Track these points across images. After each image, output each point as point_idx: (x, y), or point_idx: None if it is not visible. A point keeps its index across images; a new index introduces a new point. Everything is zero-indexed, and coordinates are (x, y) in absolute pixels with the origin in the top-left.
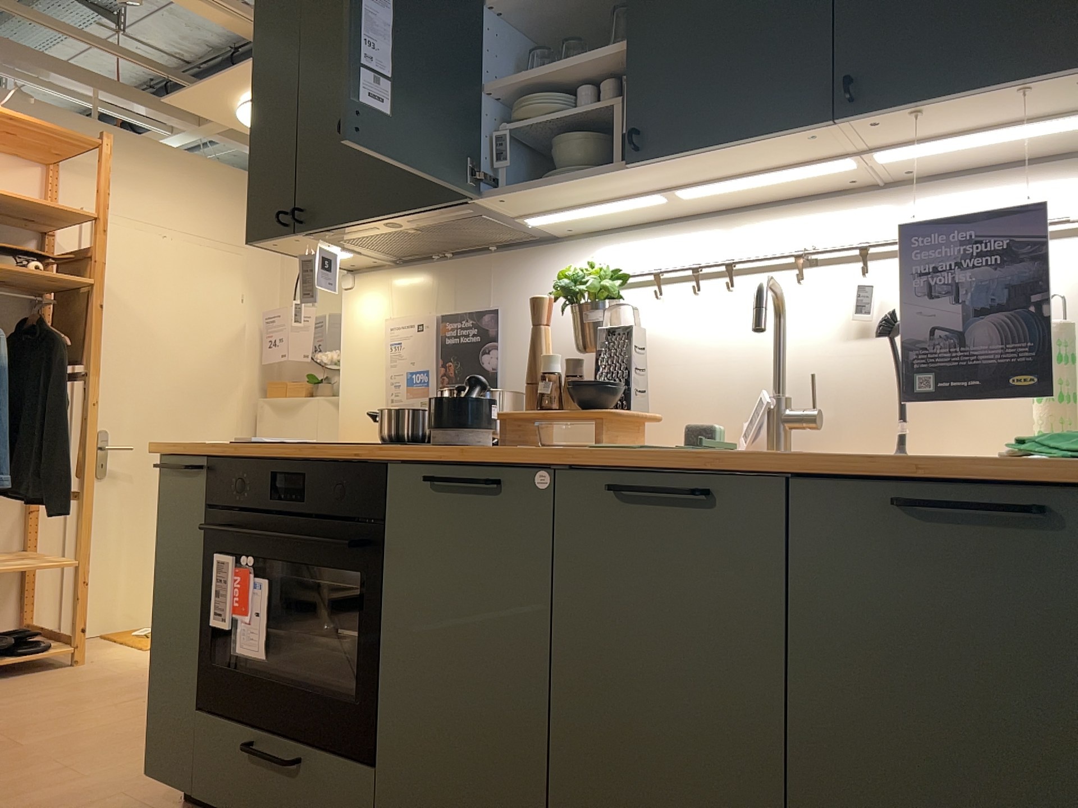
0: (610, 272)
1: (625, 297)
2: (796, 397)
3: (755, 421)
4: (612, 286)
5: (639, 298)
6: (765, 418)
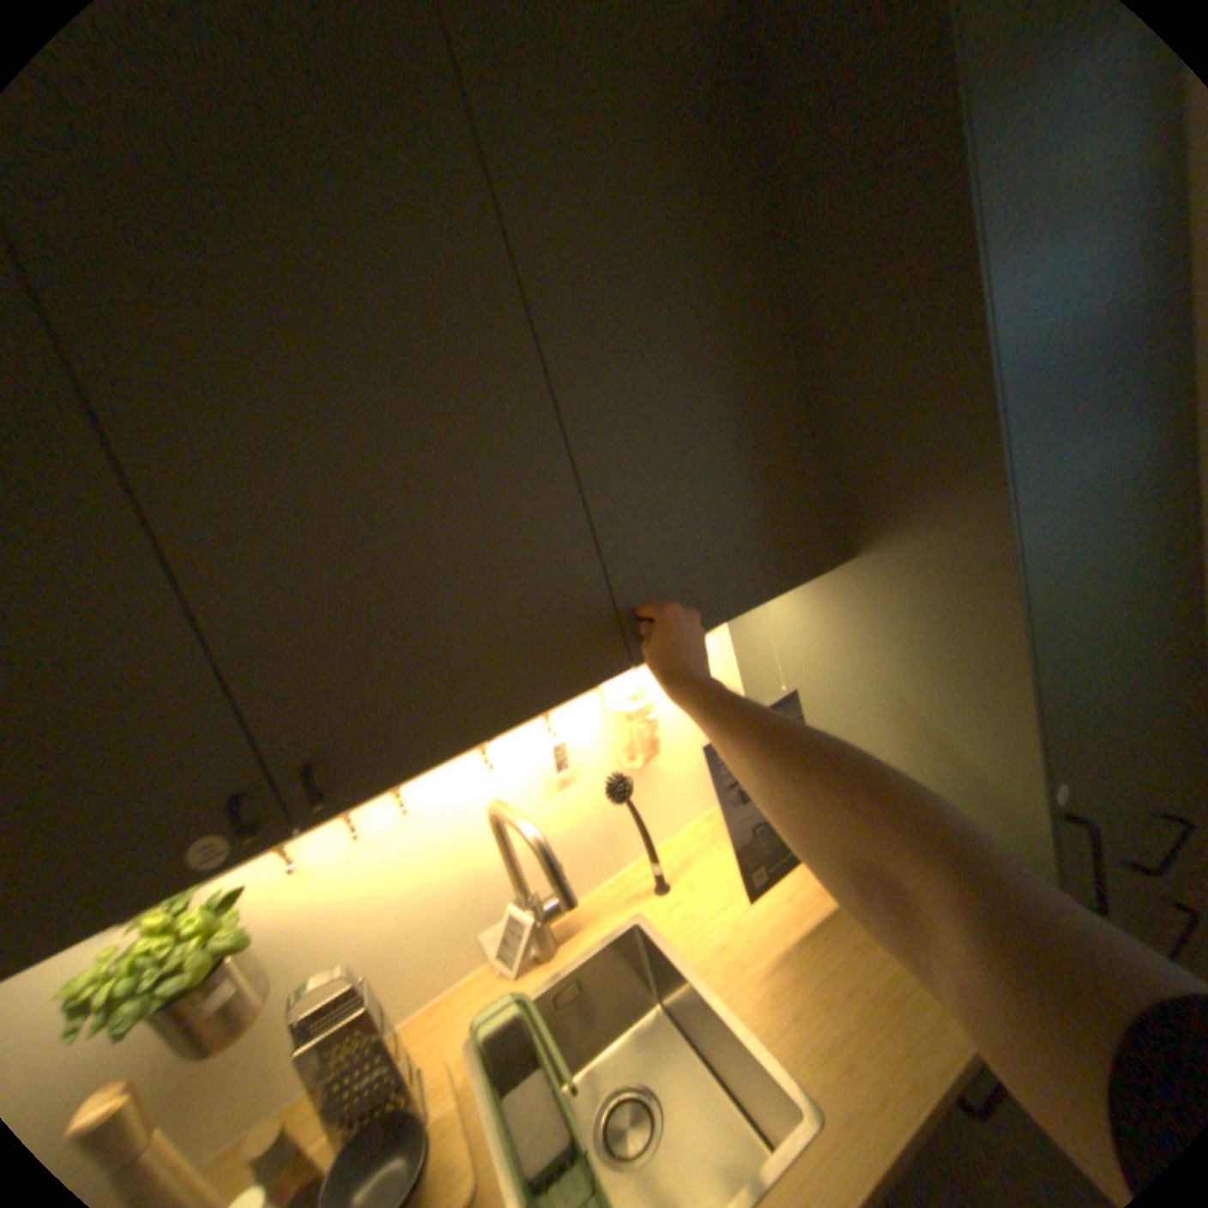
0: (206, 909)
1: (237, 912)
2: (536, 885)
3: (508, 940)
4: (237, 939)
5: (255, 888)
6: (527, 935)
